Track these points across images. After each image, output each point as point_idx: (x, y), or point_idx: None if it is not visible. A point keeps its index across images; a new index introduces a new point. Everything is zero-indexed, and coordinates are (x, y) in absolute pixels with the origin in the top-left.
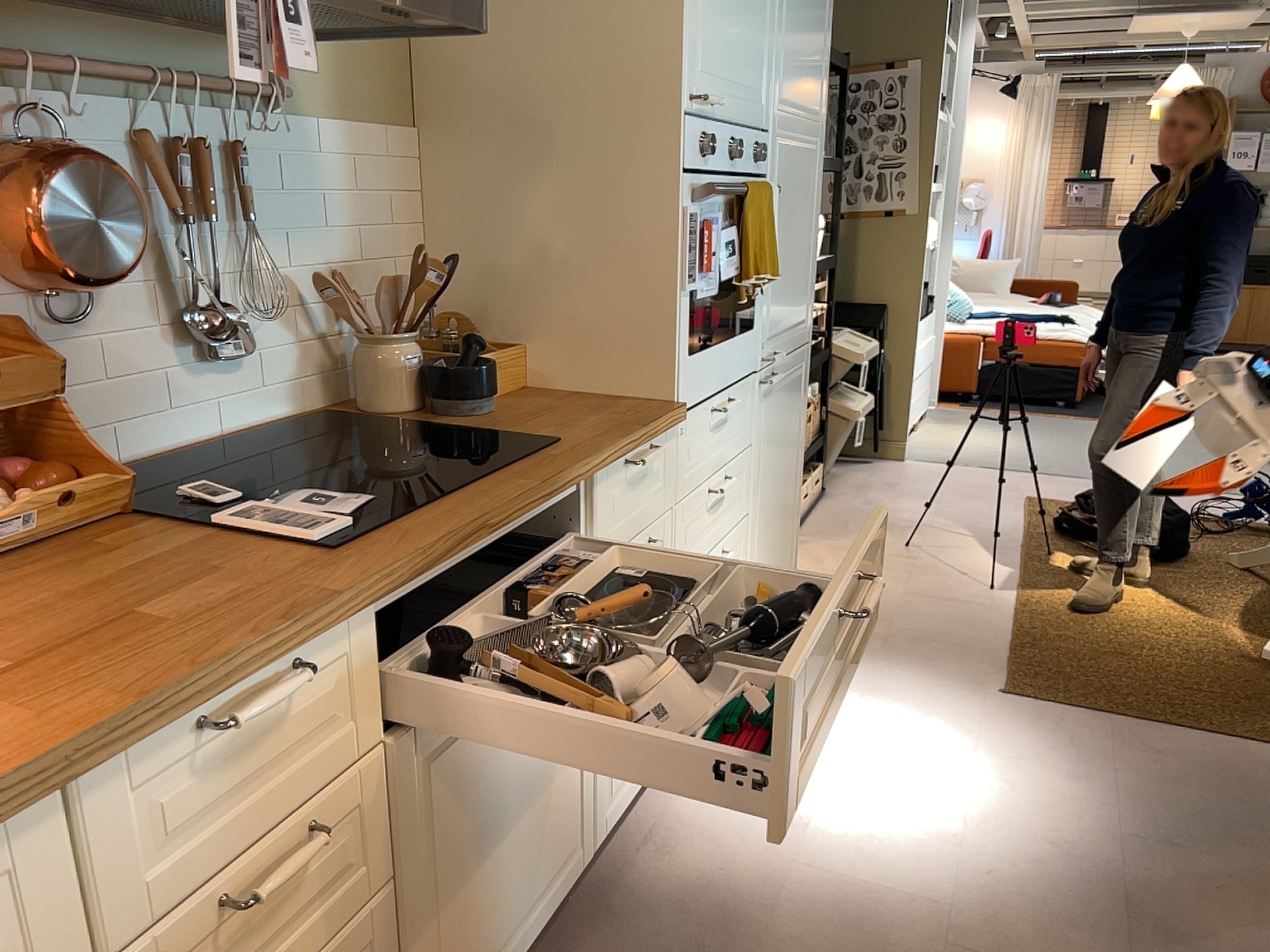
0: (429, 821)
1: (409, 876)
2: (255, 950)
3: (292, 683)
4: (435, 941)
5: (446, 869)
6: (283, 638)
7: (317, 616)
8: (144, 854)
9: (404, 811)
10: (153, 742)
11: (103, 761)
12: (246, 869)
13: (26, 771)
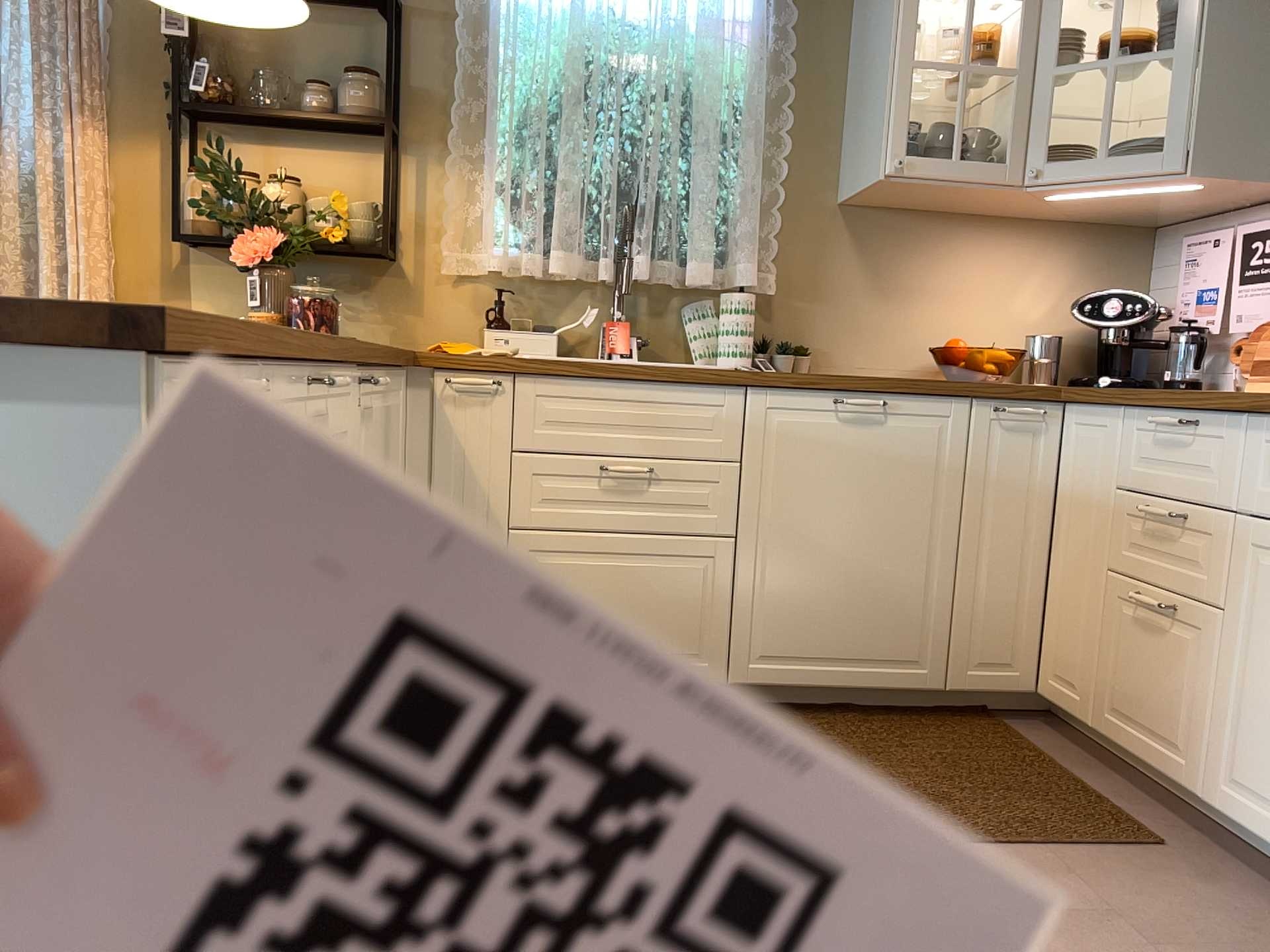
0: (1259, 610)
1: (1237, 628)
2: (1159, 553)
3: (1177, 421)
4: (1246, 711)
5: (1265, 666)
6: (1184, 399)
7: (1201, 399)
8: (1140, 459)
9: (1243, 578)
10: (1147, 415)
11: (1126, 404)
12: (1164, 507)
13: (1115, 393)
